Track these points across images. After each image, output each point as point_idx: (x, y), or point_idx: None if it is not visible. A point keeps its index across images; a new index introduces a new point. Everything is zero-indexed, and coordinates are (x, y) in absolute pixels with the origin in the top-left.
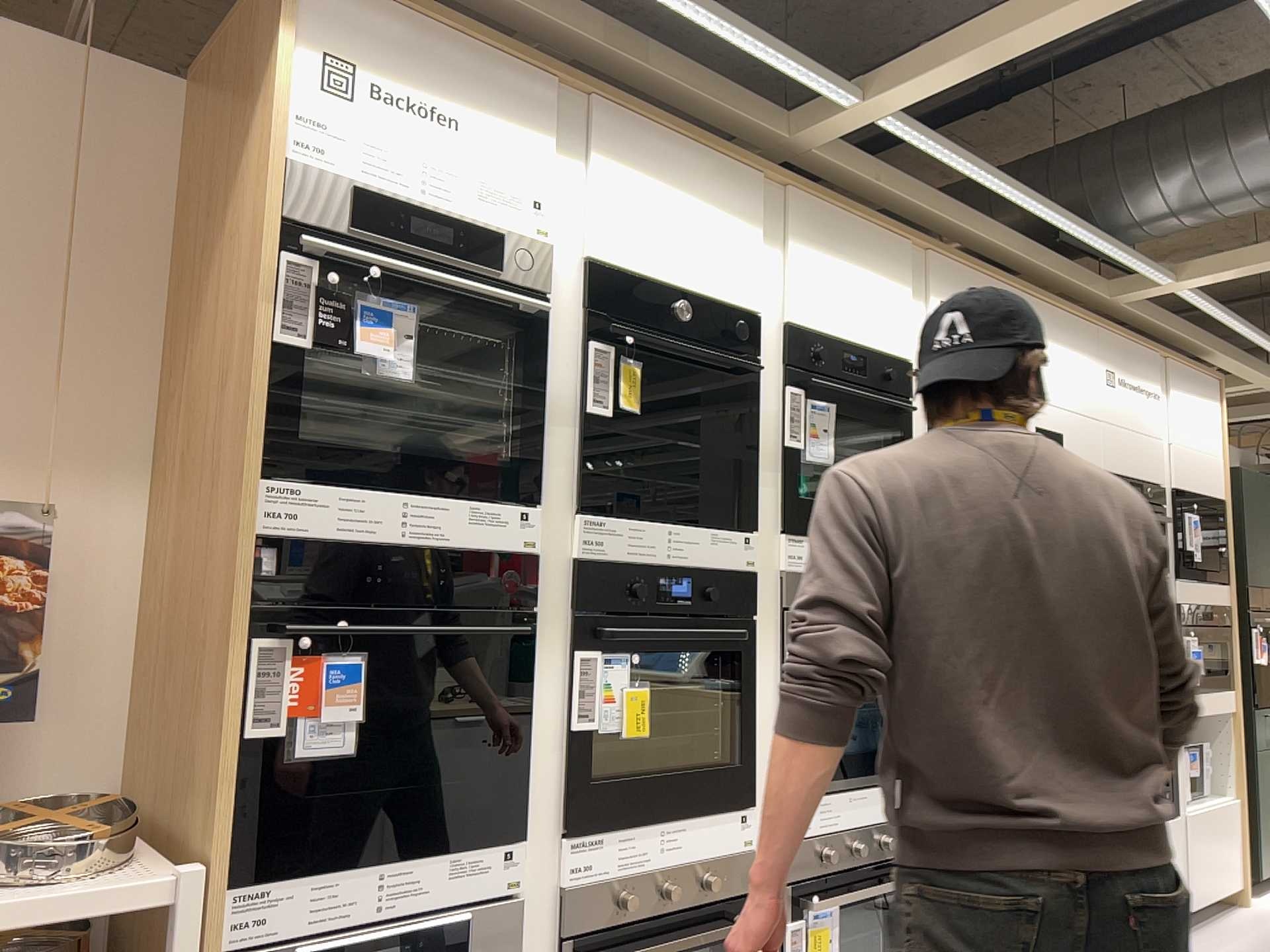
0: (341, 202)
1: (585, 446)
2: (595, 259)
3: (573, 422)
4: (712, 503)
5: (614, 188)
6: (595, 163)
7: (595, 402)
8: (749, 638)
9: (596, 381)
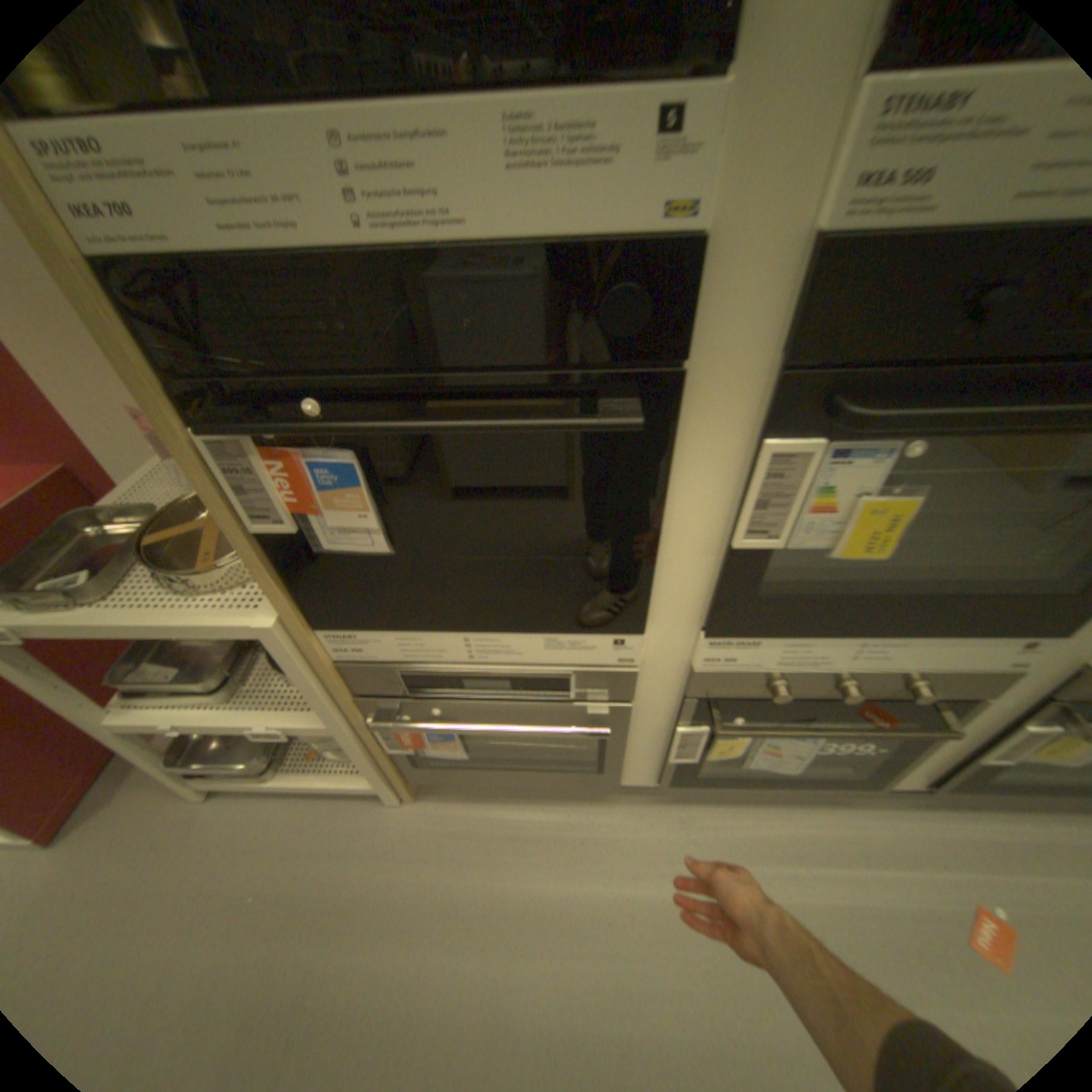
0: None
1: None
2: None
3: None
4: None
5: None
6: None
7: None
8: None
9: None
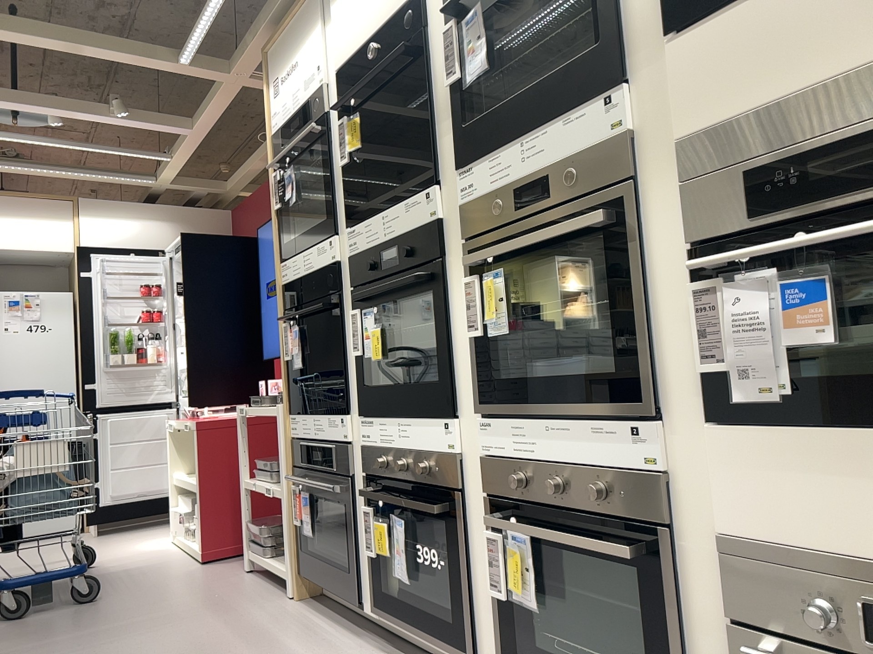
0: (276, 140)
1: (343, 187)
2: (335, 68)
3: (343, 175)
4: (411, 177)
5: (337, 11)
6: (332, 7)
7: (339, 158)
8: (439, 280)
9: (339, 145)
